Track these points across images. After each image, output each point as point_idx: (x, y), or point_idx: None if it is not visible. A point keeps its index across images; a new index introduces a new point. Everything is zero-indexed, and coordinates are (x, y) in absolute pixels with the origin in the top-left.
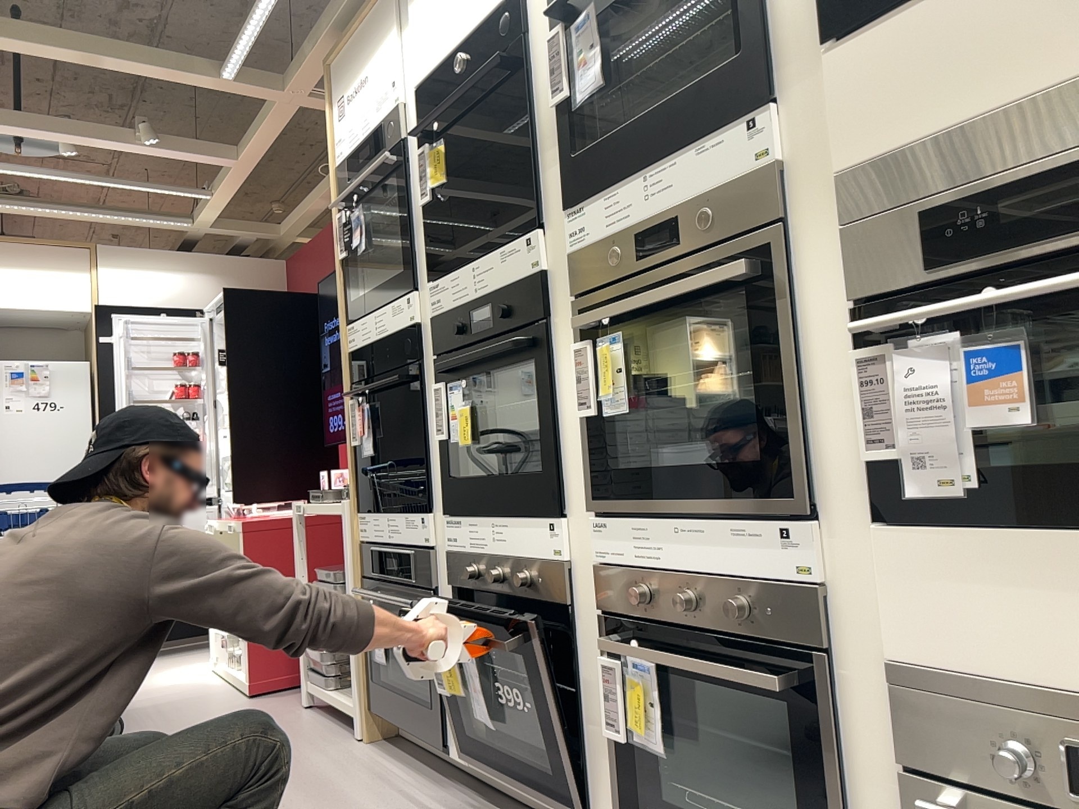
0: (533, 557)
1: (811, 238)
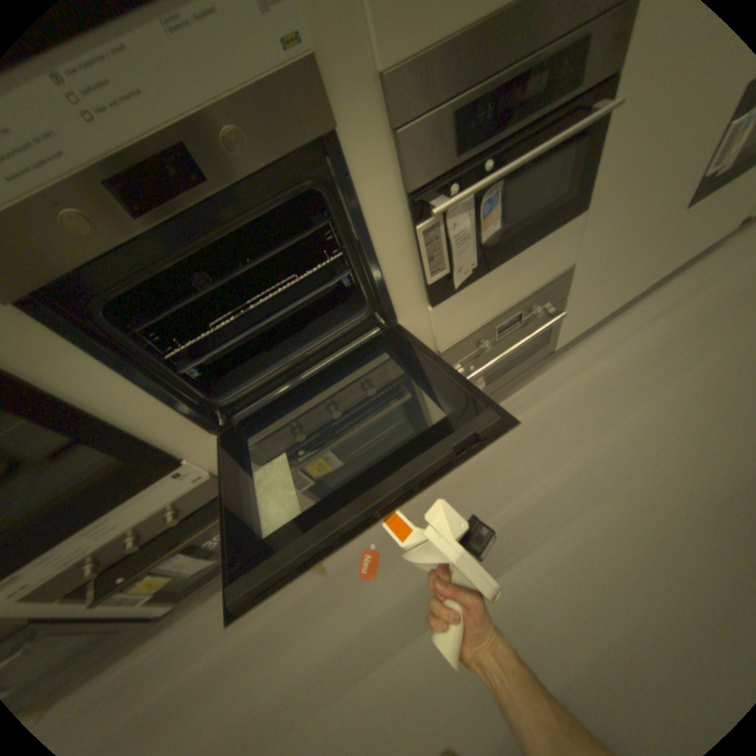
0: (164, 503)
1: (359, 143)
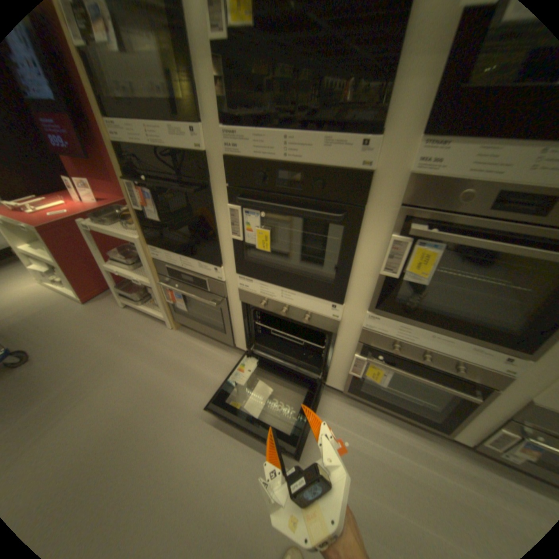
0: (315, 311)
1: None
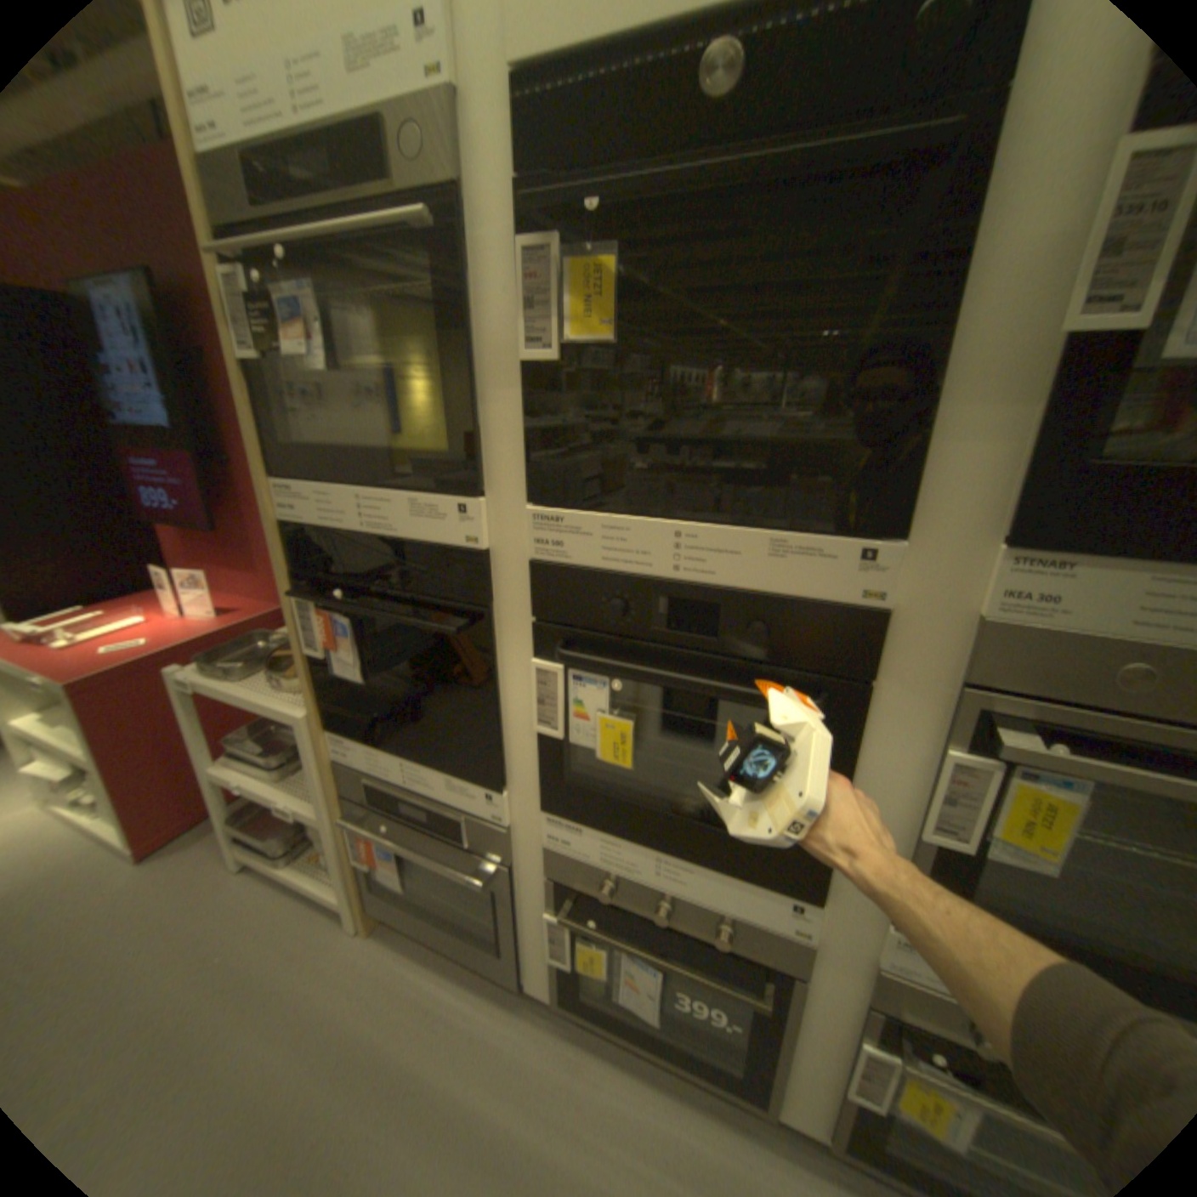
0: (748, 919)
1: None
